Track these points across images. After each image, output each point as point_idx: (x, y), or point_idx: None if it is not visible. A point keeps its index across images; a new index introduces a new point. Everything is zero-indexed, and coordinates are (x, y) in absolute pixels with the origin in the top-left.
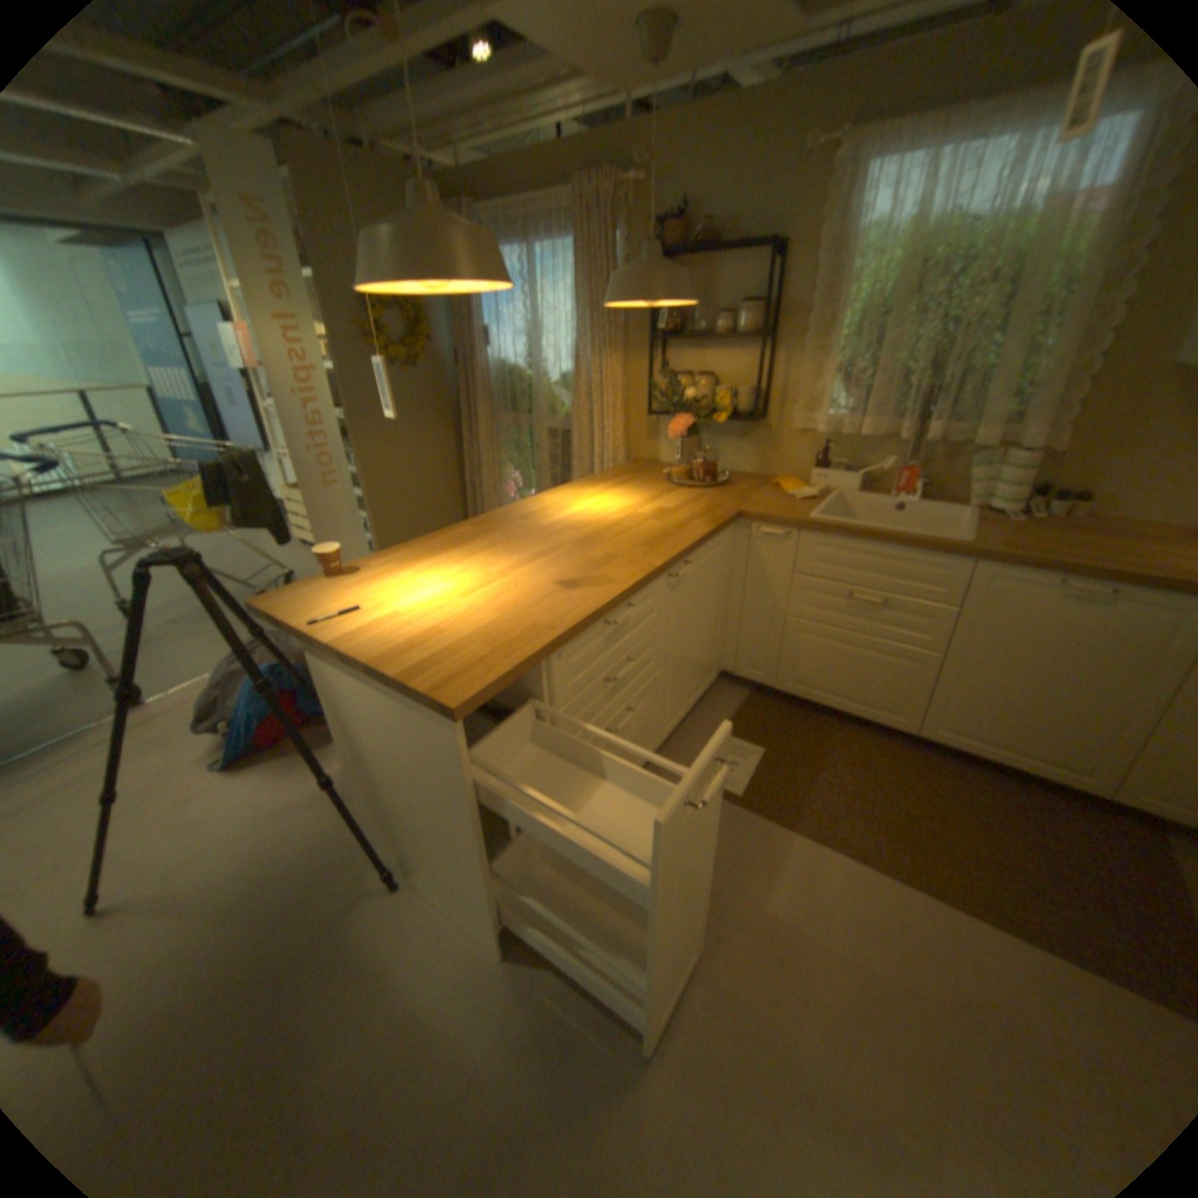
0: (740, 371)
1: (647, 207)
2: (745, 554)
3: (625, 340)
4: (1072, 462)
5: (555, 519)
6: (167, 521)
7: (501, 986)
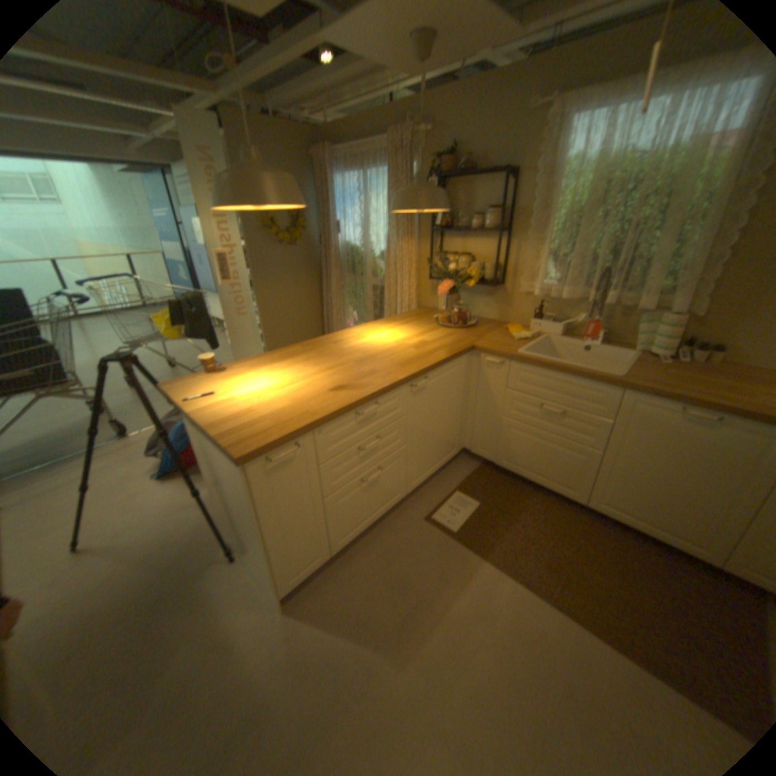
0: (487, 253)
1: (432, 148)
2: (477, 374)
3: (418, 232)
4: (712, 323)
5: (352, 345)
6: (153, 334)
7: (277, 630)
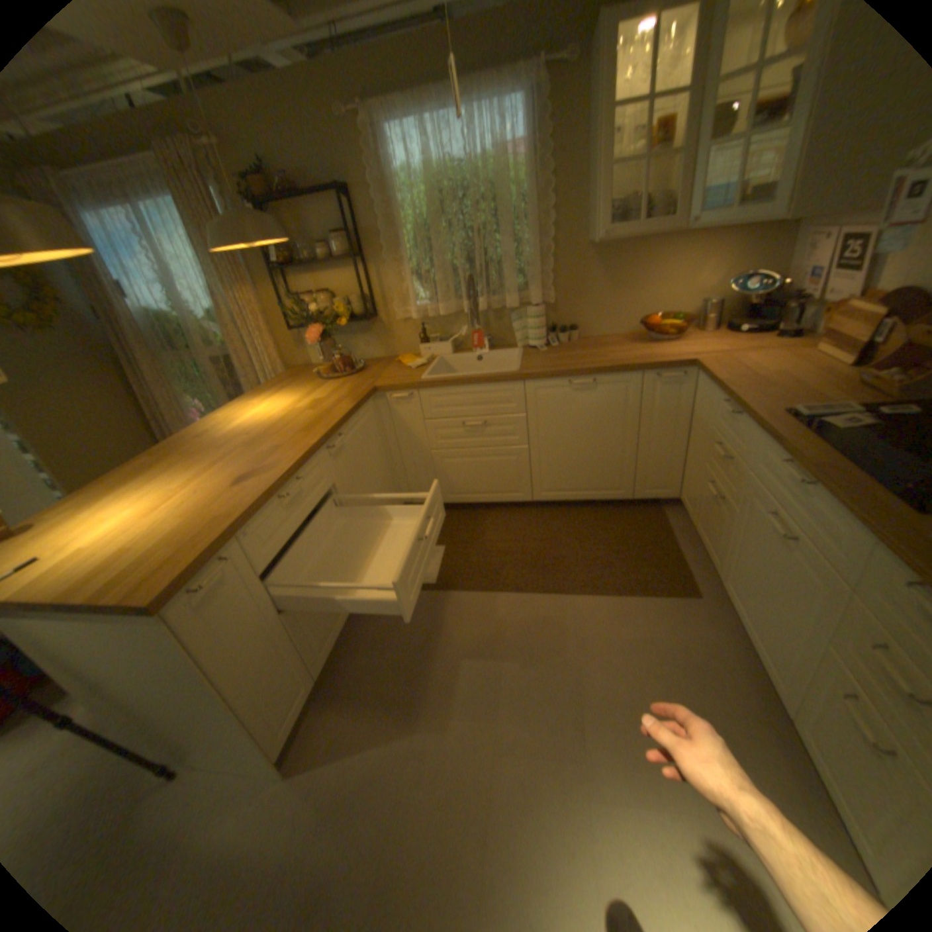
0: (347, 286)
1: (229, 167)
2: (389, 417)
3: (250, 275)
4: (560, 309)
5: (226, 431)
6: None
7: (286, 796)
